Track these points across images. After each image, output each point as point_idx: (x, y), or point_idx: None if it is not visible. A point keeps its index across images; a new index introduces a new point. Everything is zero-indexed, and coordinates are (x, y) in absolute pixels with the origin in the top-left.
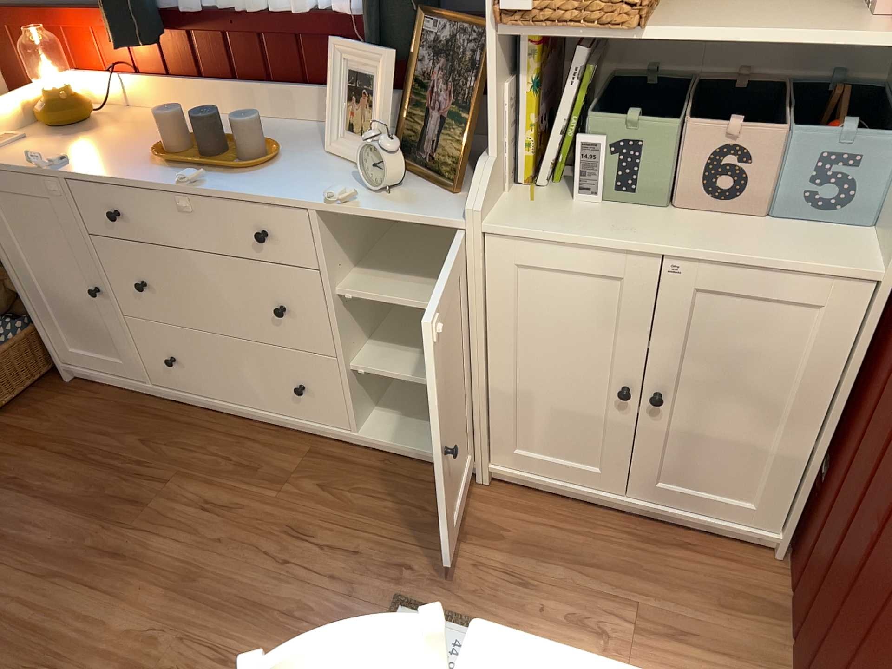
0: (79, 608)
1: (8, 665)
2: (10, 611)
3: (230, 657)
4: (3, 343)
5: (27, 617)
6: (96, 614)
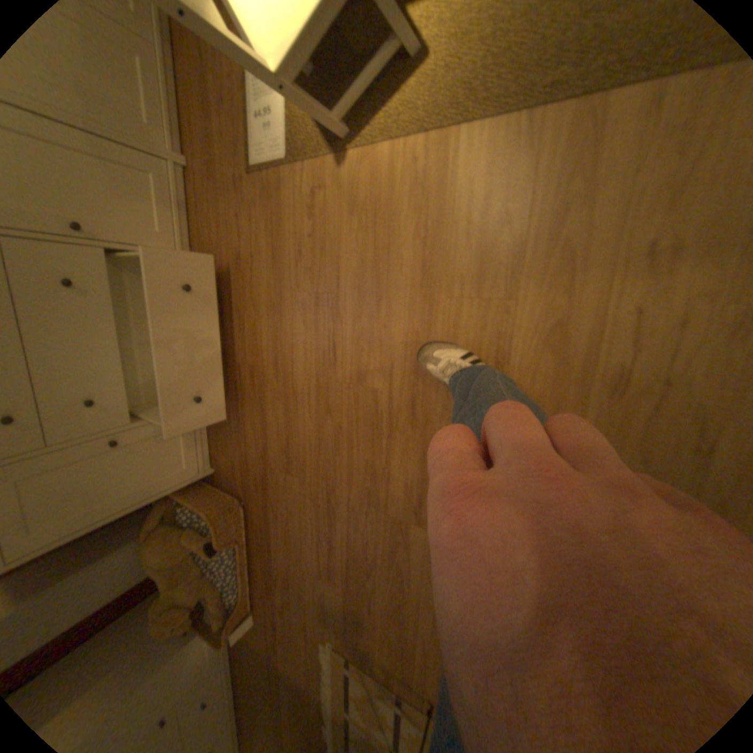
0: (301, 364)
1: (334, 381)
2: (313, 404)
3: (295, 249)
4: (186, 516)
5: (312, 391)
6: (300, 350)
